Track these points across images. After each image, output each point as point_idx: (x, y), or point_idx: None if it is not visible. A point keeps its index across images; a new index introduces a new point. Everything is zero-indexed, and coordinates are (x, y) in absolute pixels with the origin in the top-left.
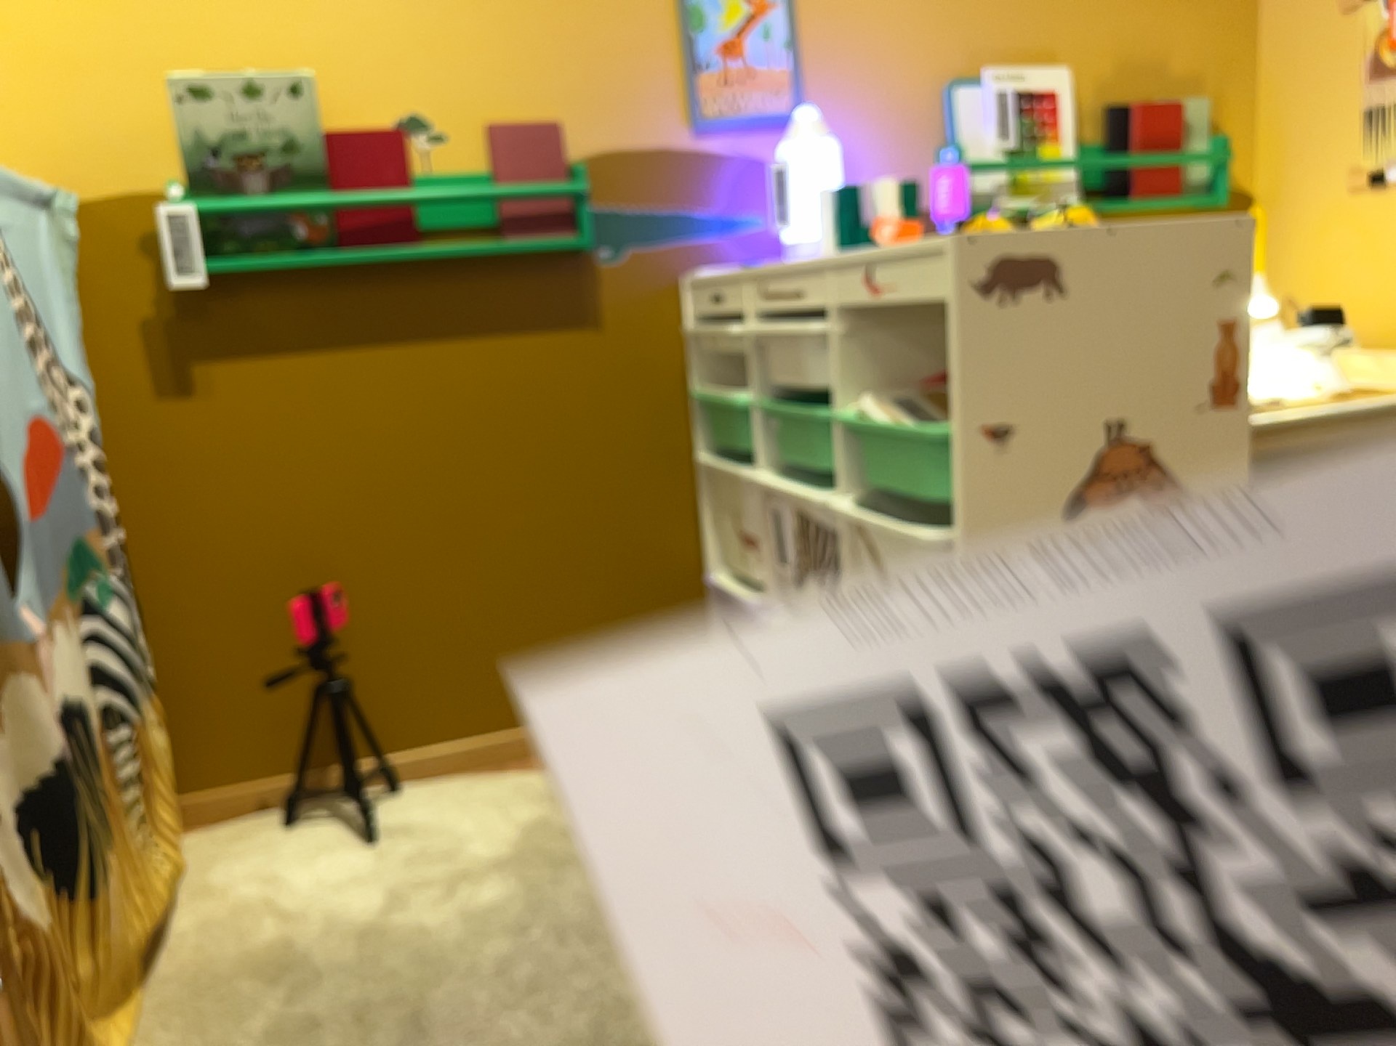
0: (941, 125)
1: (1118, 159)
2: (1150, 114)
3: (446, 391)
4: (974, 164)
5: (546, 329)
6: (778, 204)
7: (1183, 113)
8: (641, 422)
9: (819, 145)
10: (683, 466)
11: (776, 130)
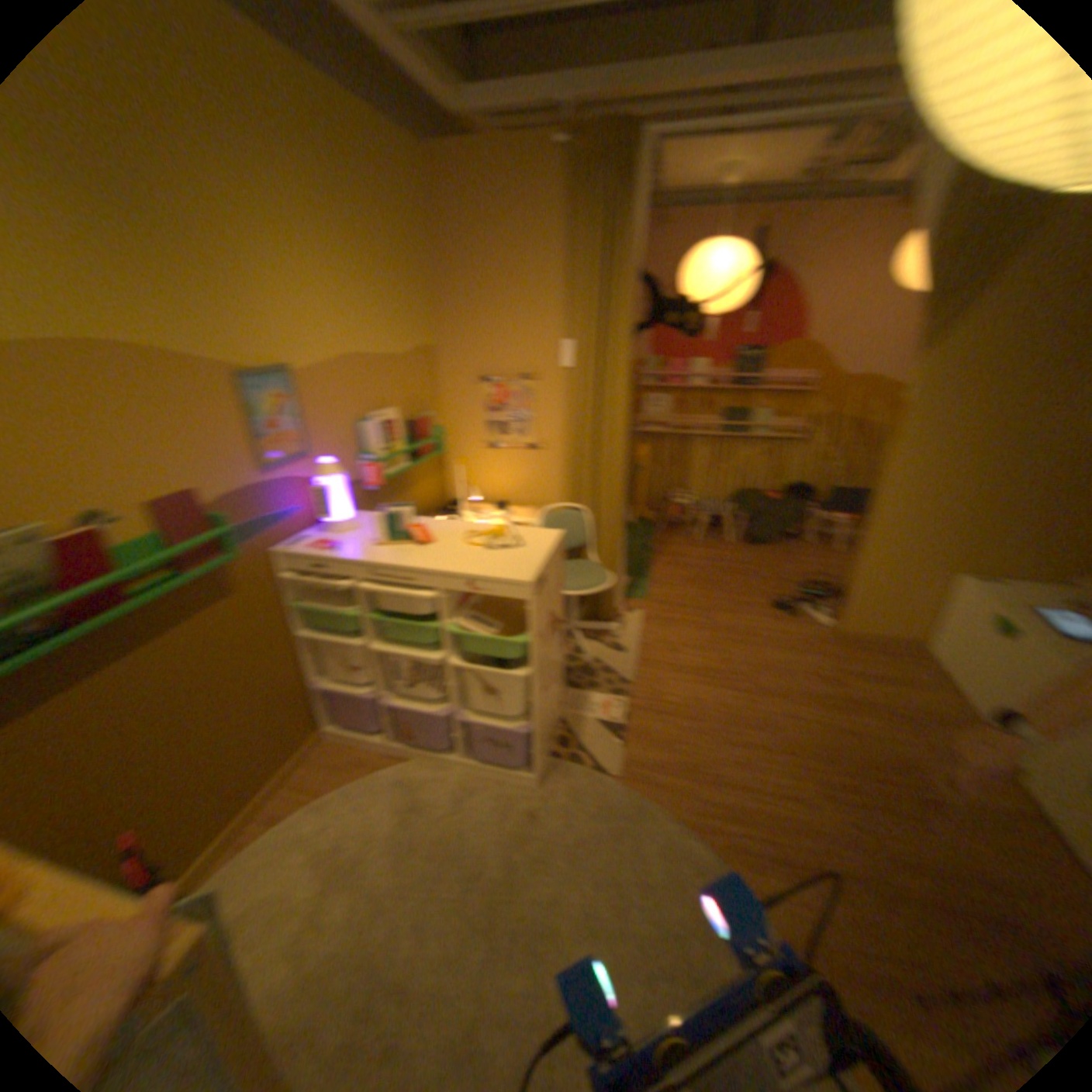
0: (352, 441)
1: (414, 445)
2: (417, 424)
3: (148, 675)
4: (370, 458)
5: (200, 609)
6: (317, 506)
7: (425, 421)
8: (259, 631)
9: (335, 476)
10: (281, 641)
11: (292, 461)
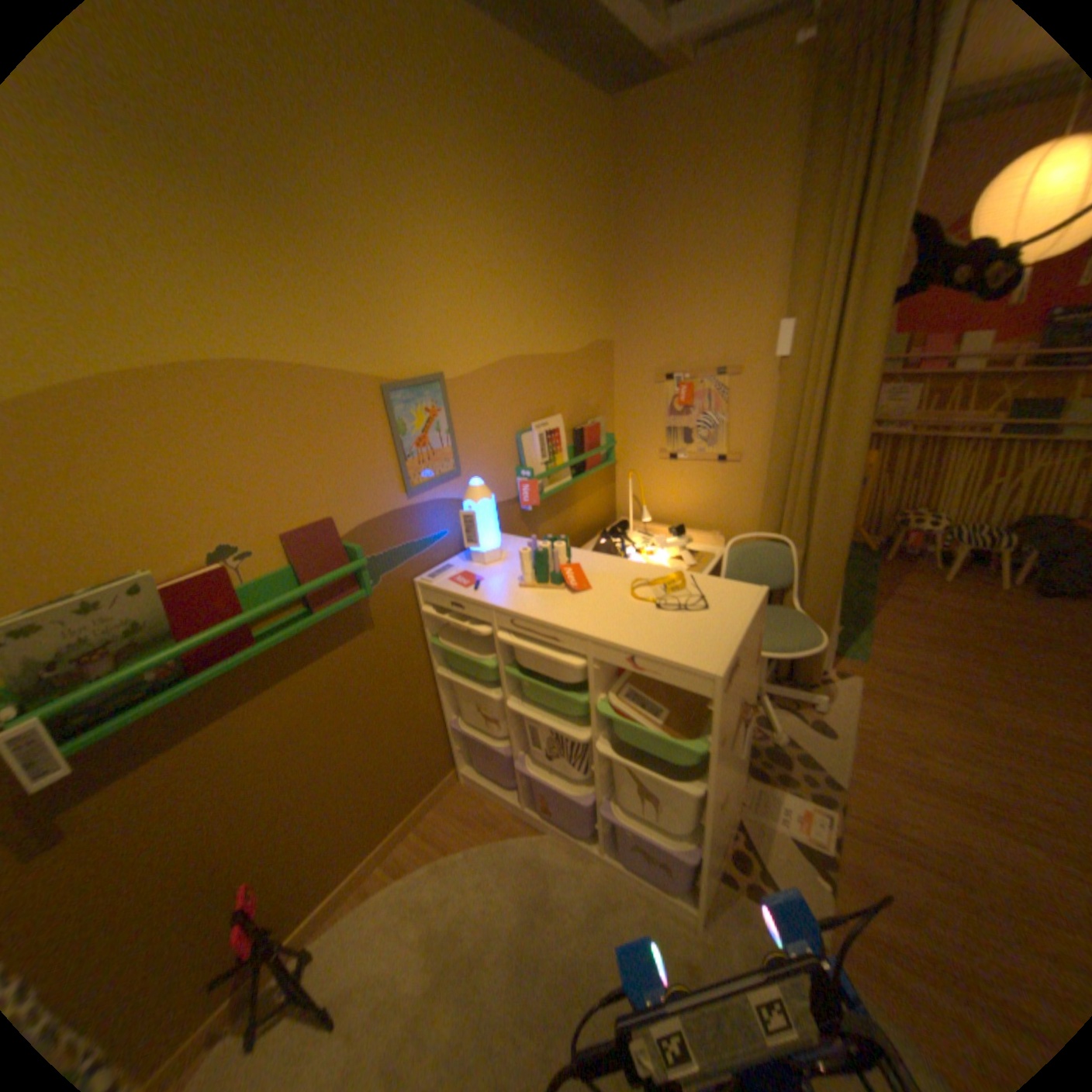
0: (516, 455)
1: (585, 457)
2: (590, 432)
3: (286, 714)
4: (535, 473)
5: (343, 644)
6: (470, 533)
7: (600, 428)
8: (404, 666)
9: (490, 500)
10: (427, 676)
11: (449, 481)
